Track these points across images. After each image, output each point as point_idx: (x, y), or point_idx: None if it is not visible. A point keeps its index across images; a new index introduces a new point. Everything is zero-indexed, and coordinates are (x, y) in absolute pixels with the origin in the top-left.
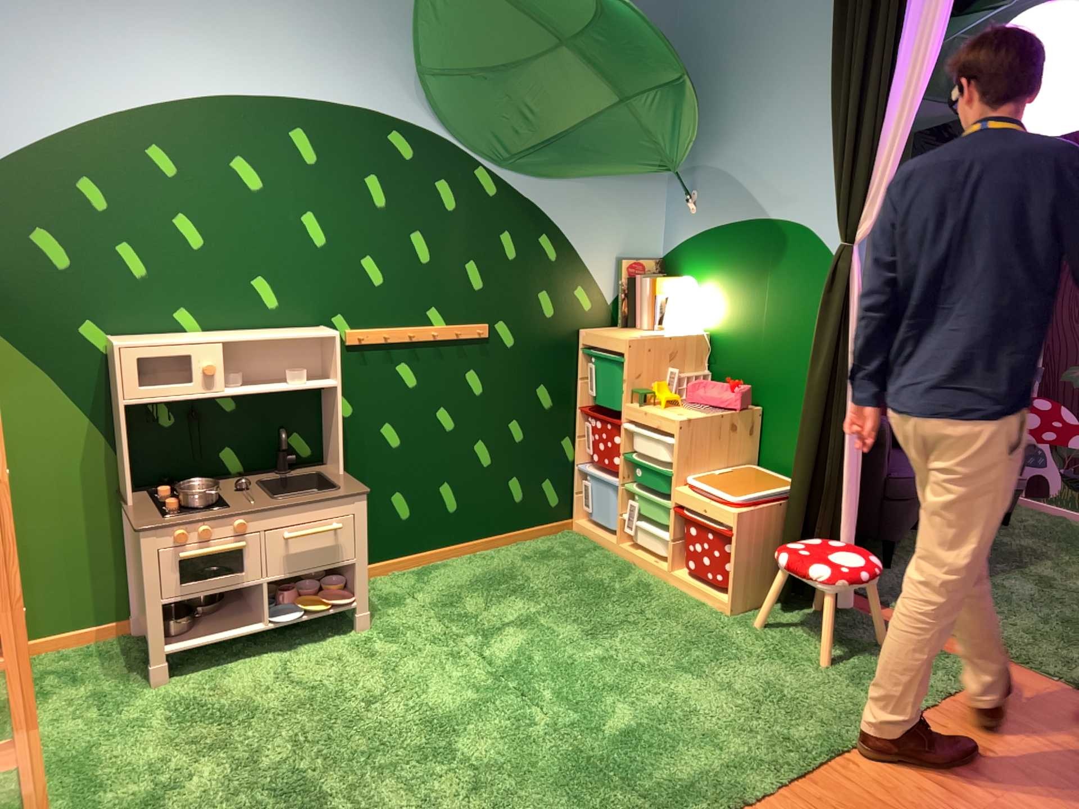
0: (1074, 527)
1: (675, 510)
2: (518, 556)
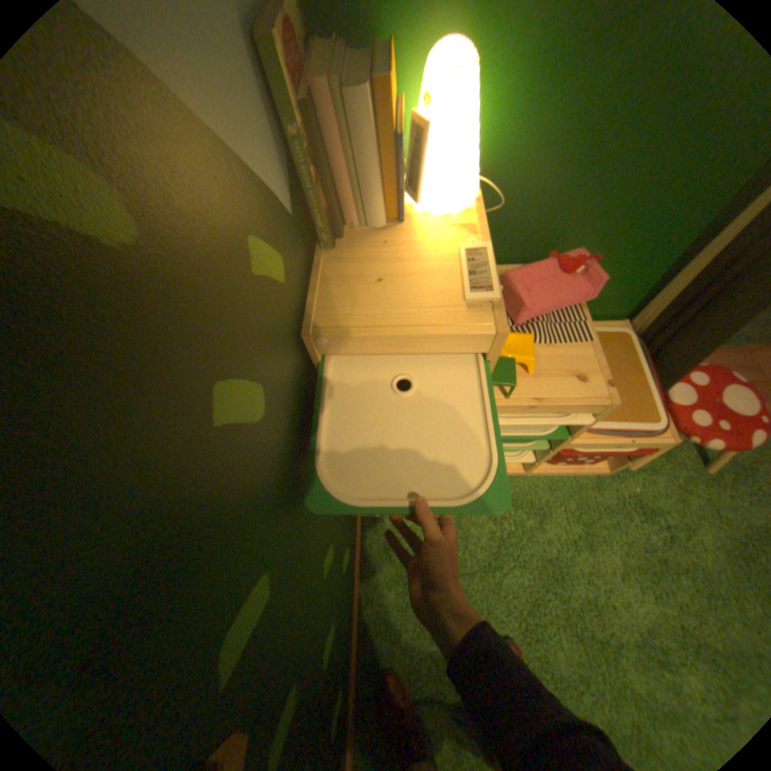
0: None
1: (557, 451)
2: (392, 582)
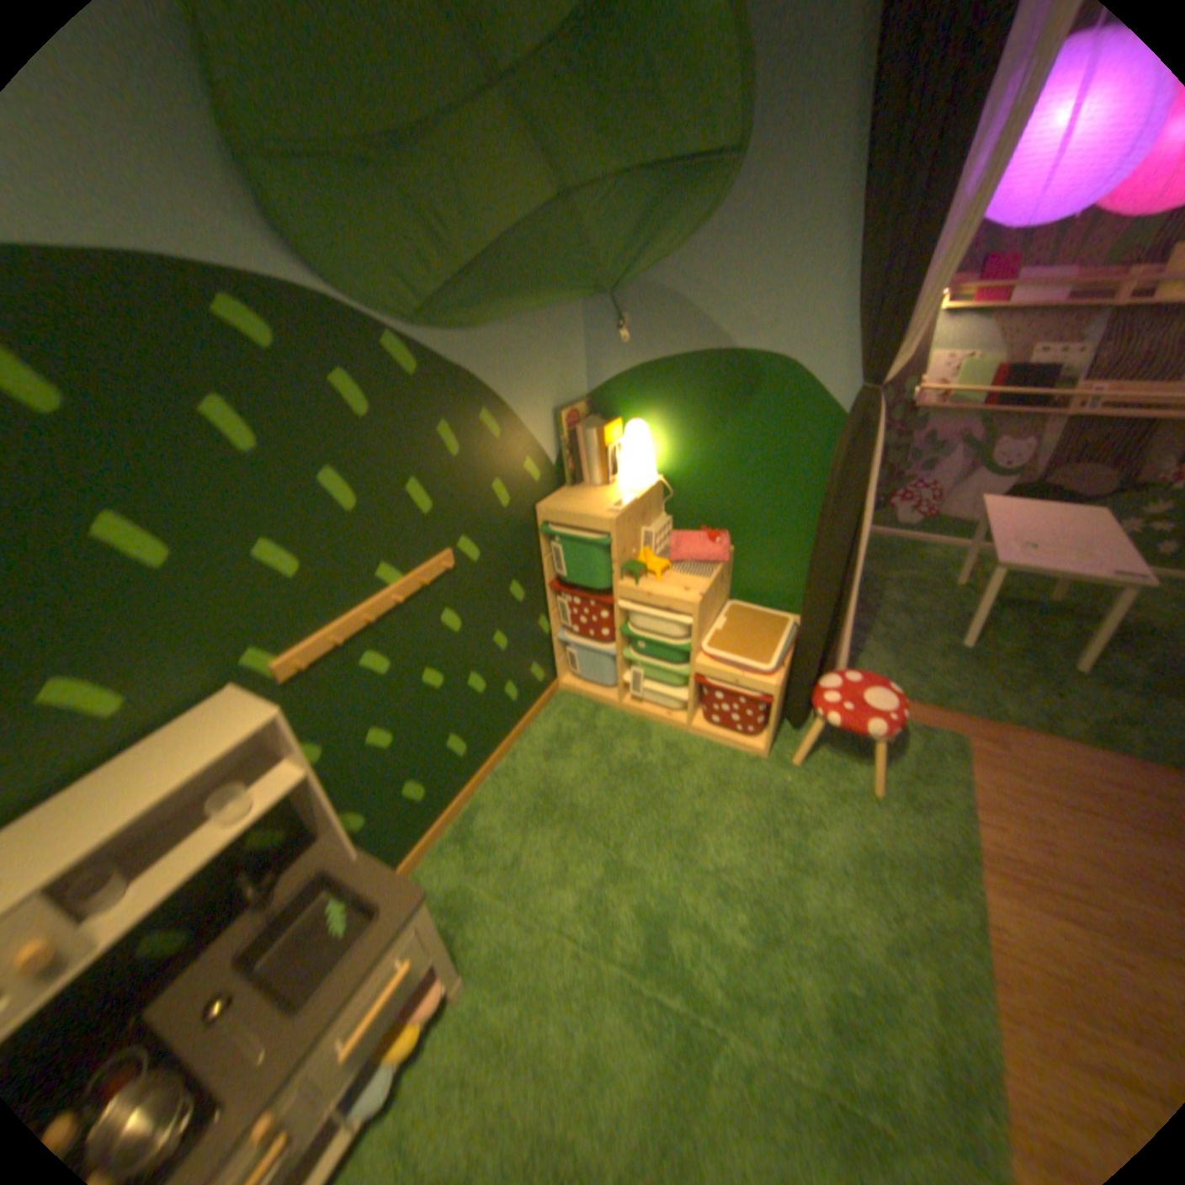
0: None
1: (693, 678)
2: (536, 753)
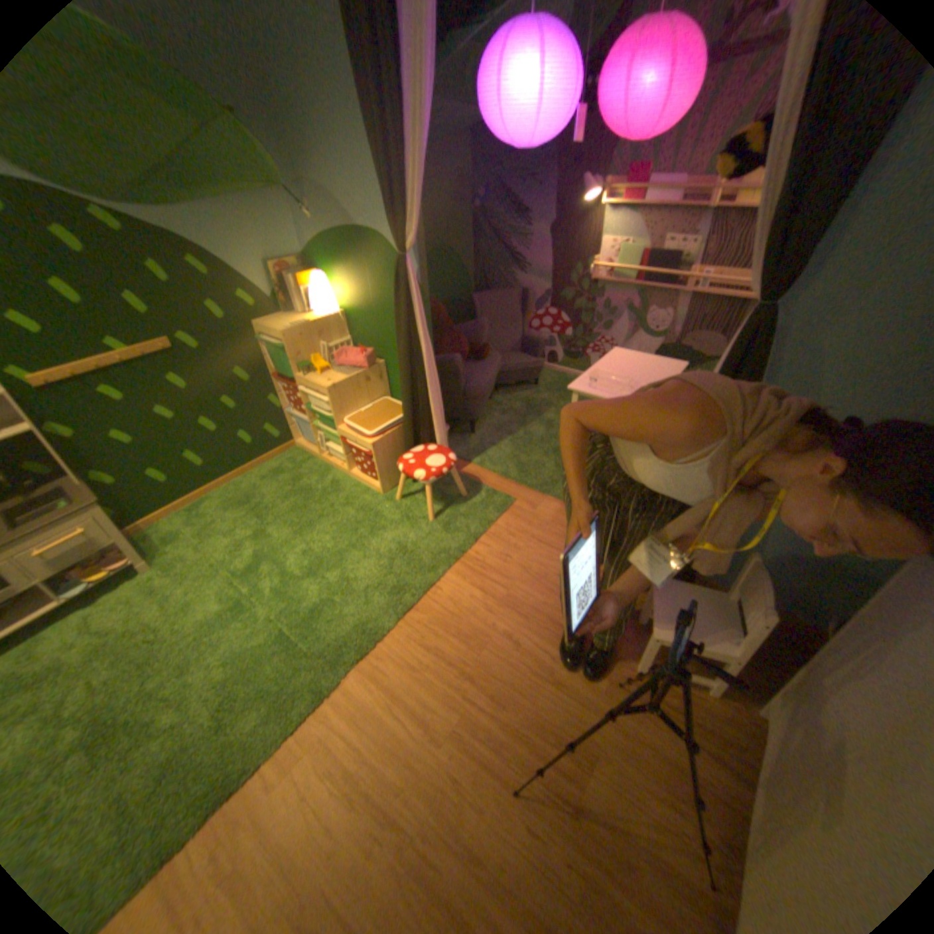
0: (569, 381)
1: (340, 440)
2: (258, 478)
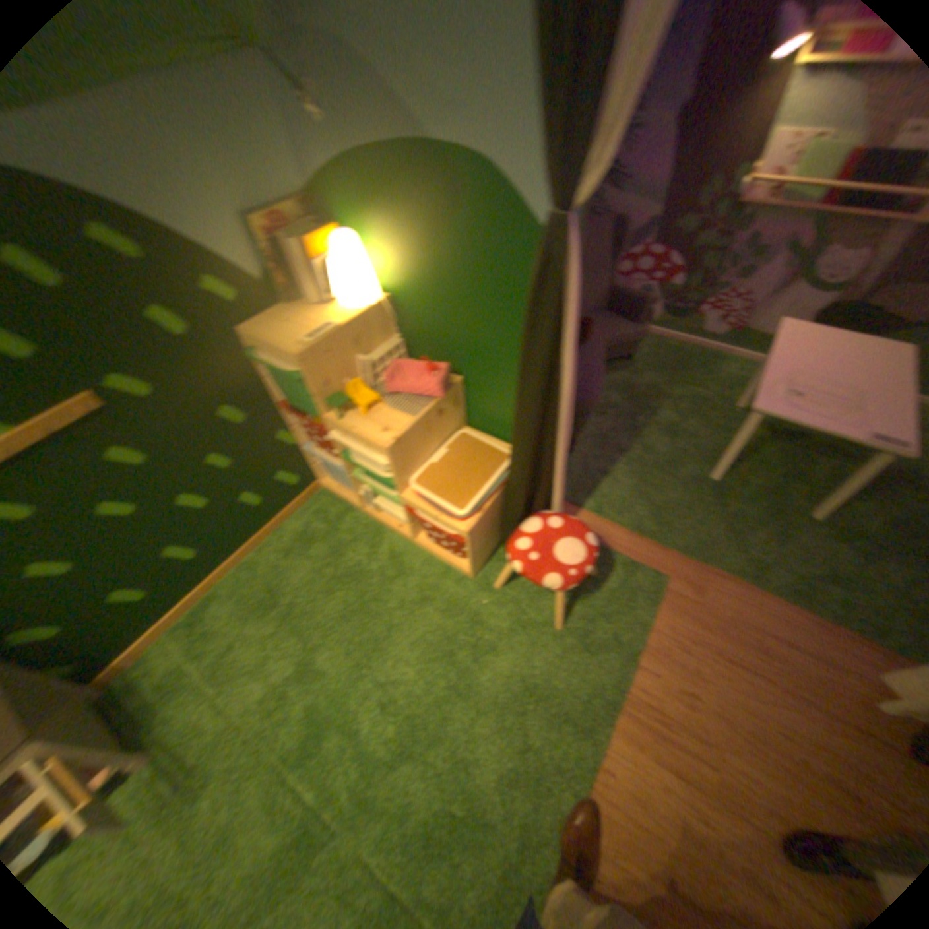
0: (672, 349)
1: (406, 508)
2: (281, 550)
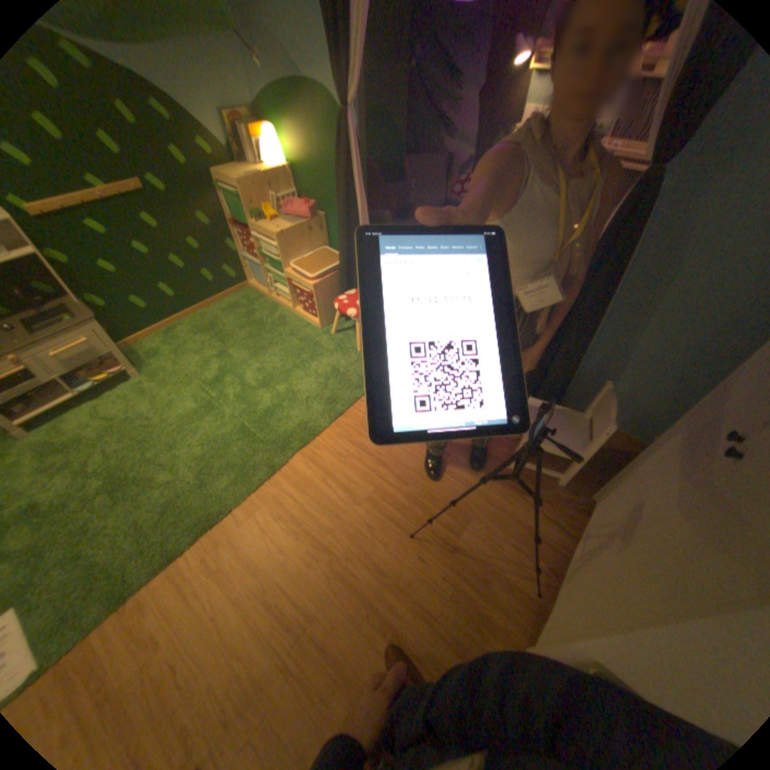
0: None
1: (286, 281)
2: (219, 310)
